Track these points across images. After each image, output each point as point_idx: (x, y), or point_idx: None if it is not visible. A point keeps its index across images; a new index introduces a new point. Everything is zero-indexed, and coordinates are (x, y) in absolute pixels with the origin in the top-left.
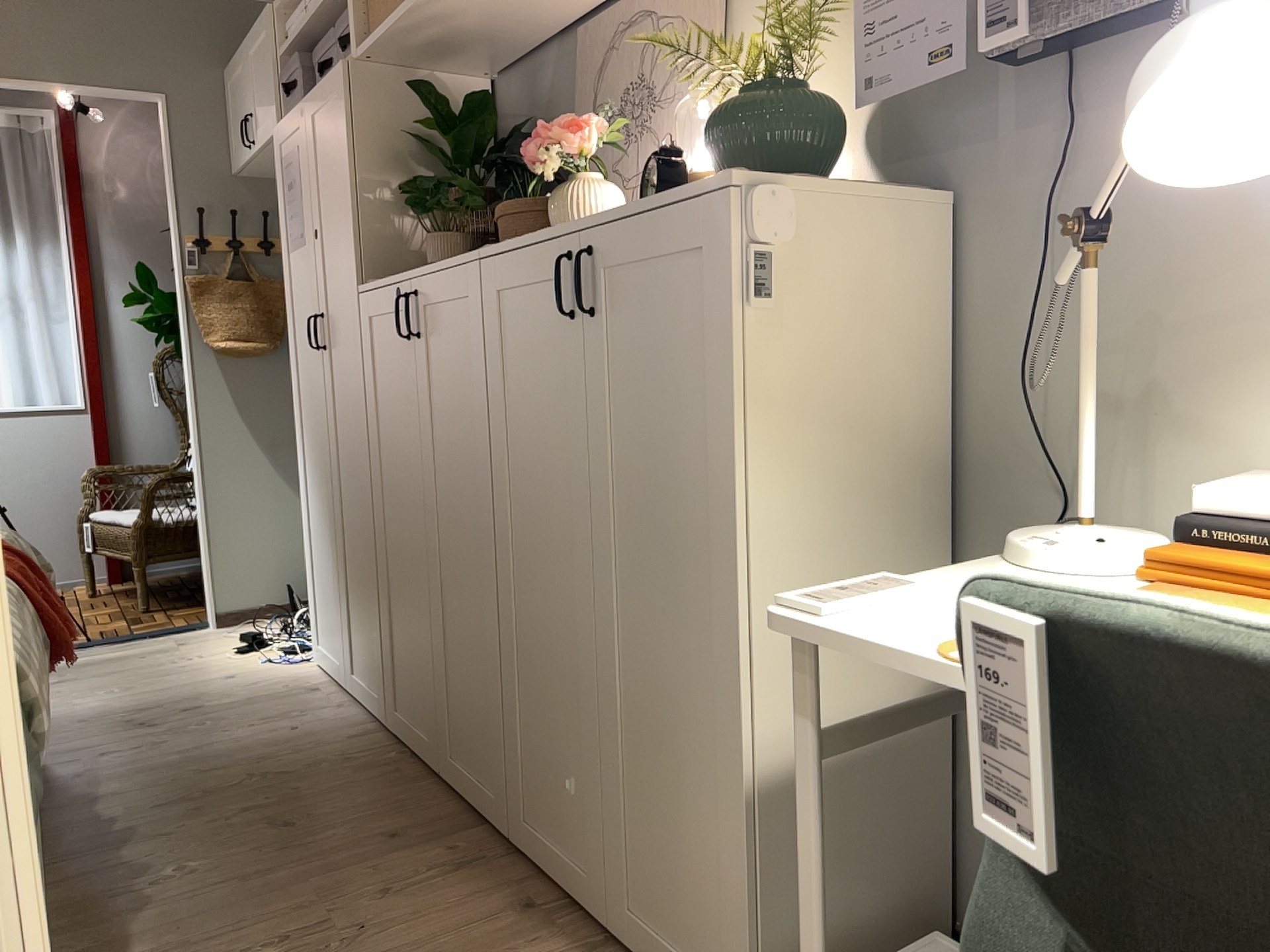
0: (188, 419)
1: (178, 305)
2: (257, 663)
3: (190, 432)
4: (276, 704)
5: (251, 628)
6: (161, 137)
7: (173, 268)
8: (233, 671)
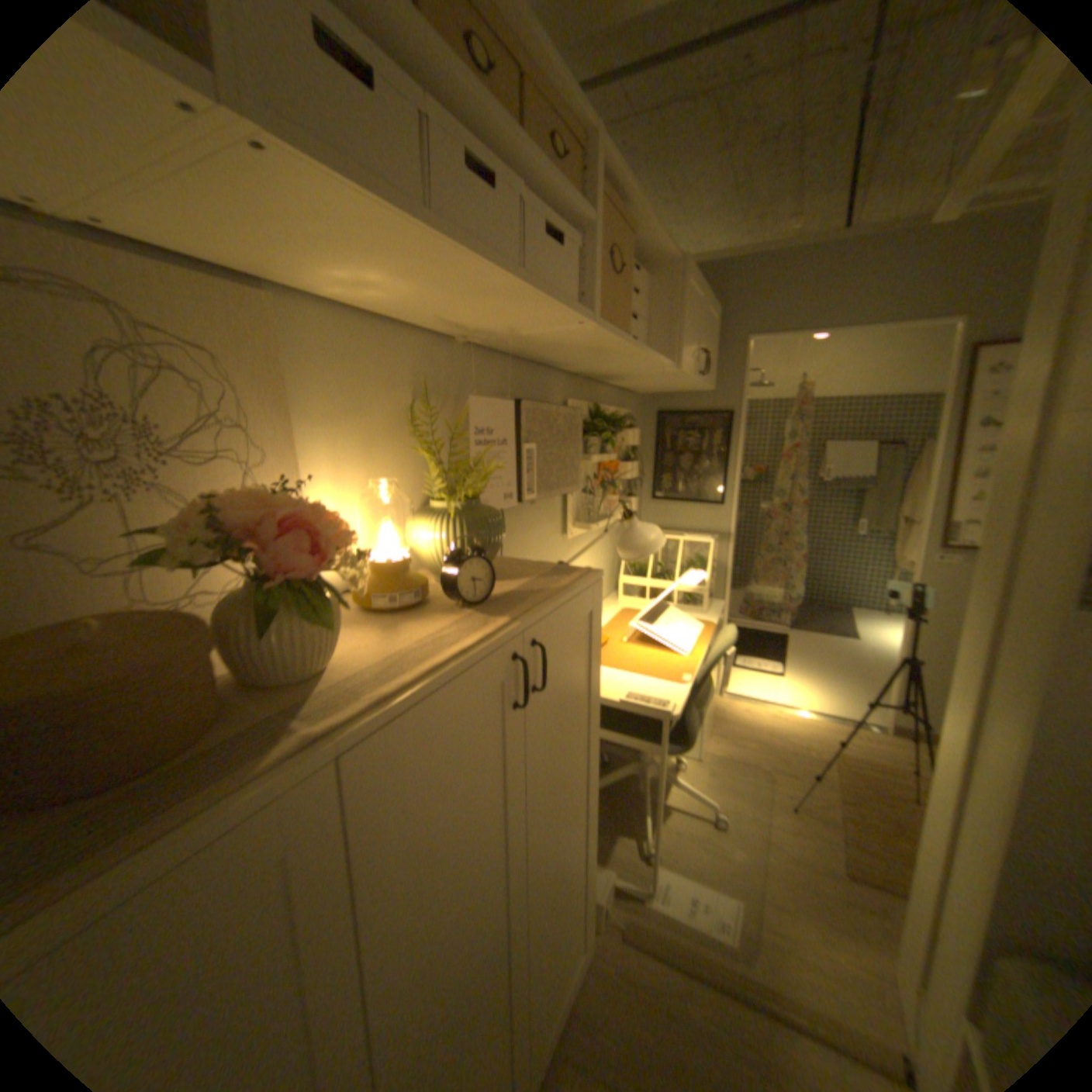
0: None
1: None
2: None
3: None
4: None
5: None
6: None
7: None
8: None
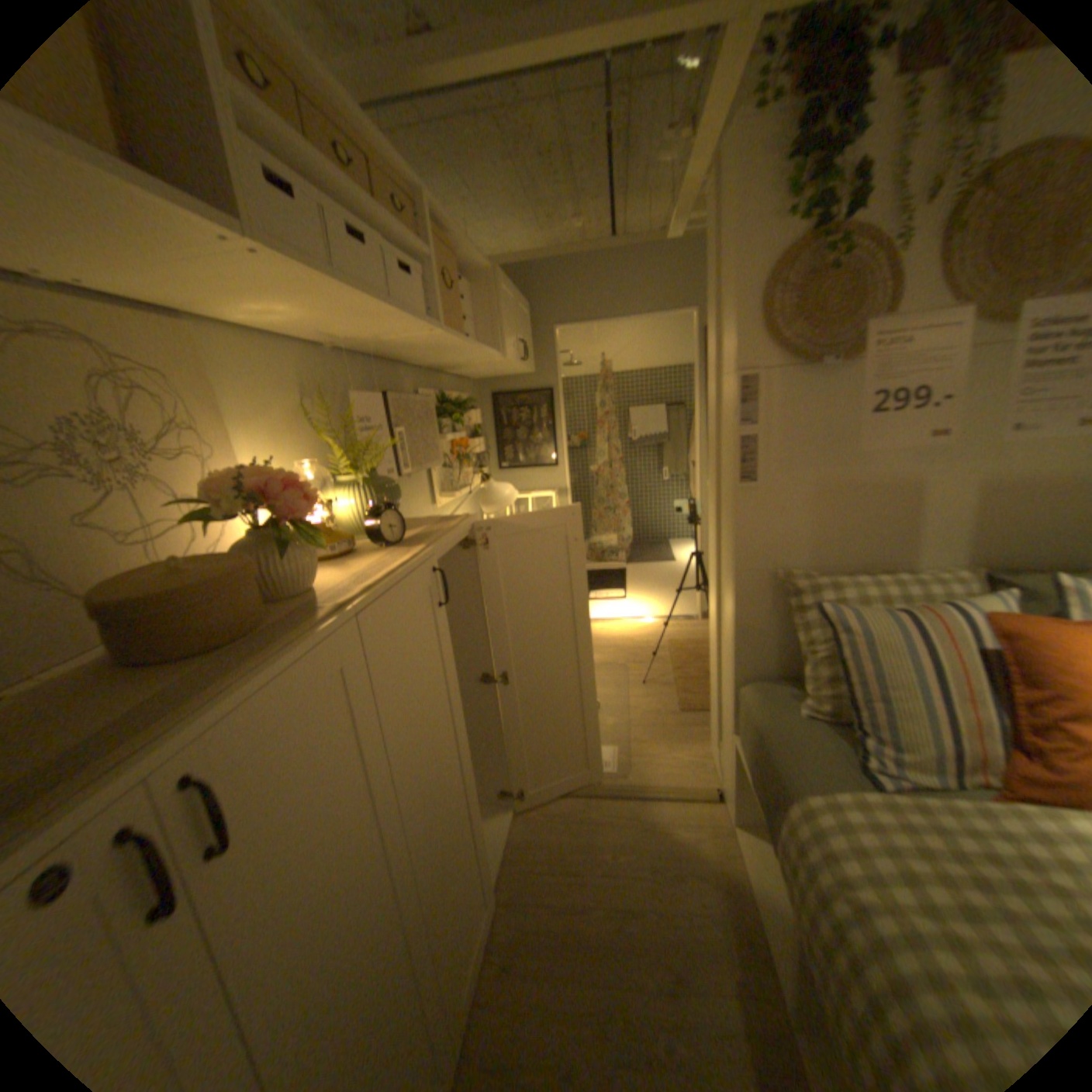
0: None
1: None
2: None
3: None
4: None
5: None
6: None
7: None
8: None
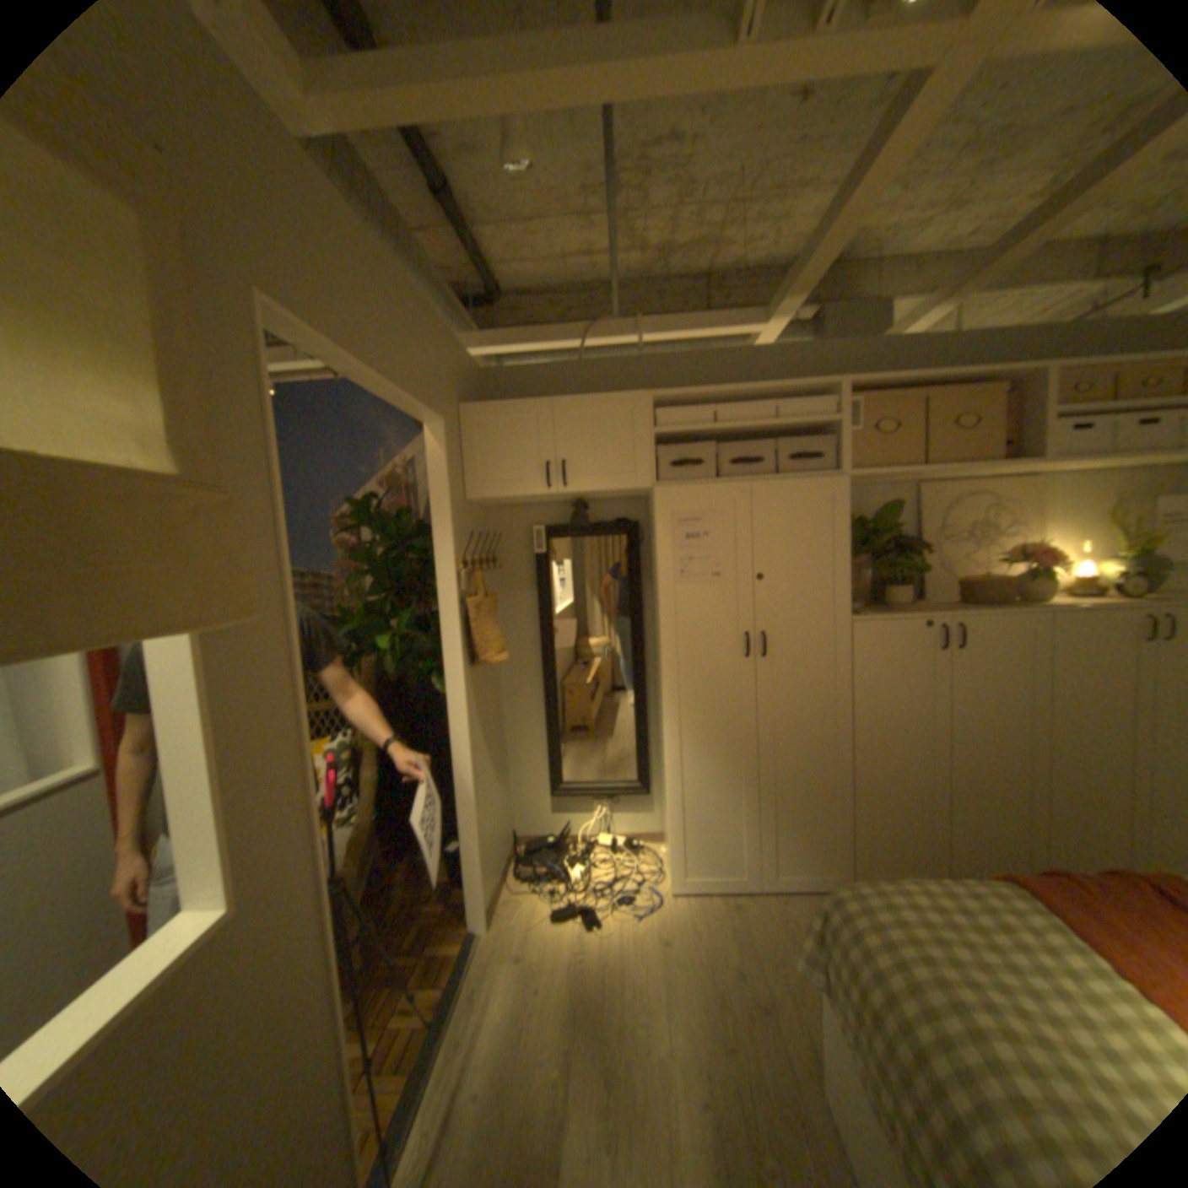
0: (453, 739)
1: (450, 628)
2: (637, 926)
3: (461, 751)
4: (761, 931)
5: (517, 914)
6: (428, 460)
7: (440, 591)
8: (651, 941)
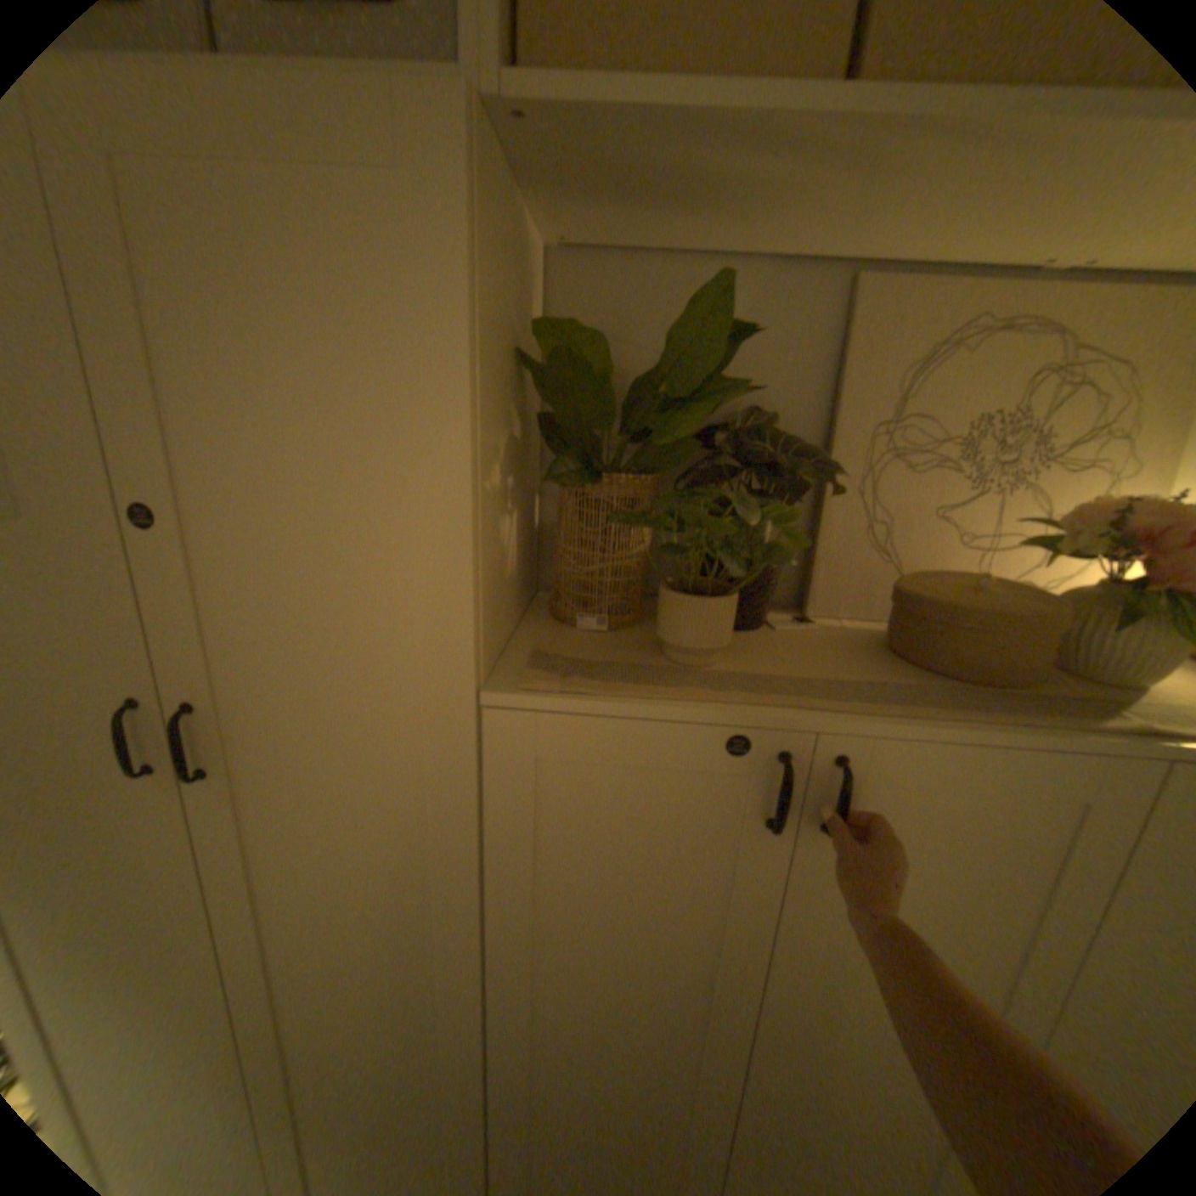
0: None
1: None
2: None
3: None
4: None
5: None
6: None
7: None
8: None
